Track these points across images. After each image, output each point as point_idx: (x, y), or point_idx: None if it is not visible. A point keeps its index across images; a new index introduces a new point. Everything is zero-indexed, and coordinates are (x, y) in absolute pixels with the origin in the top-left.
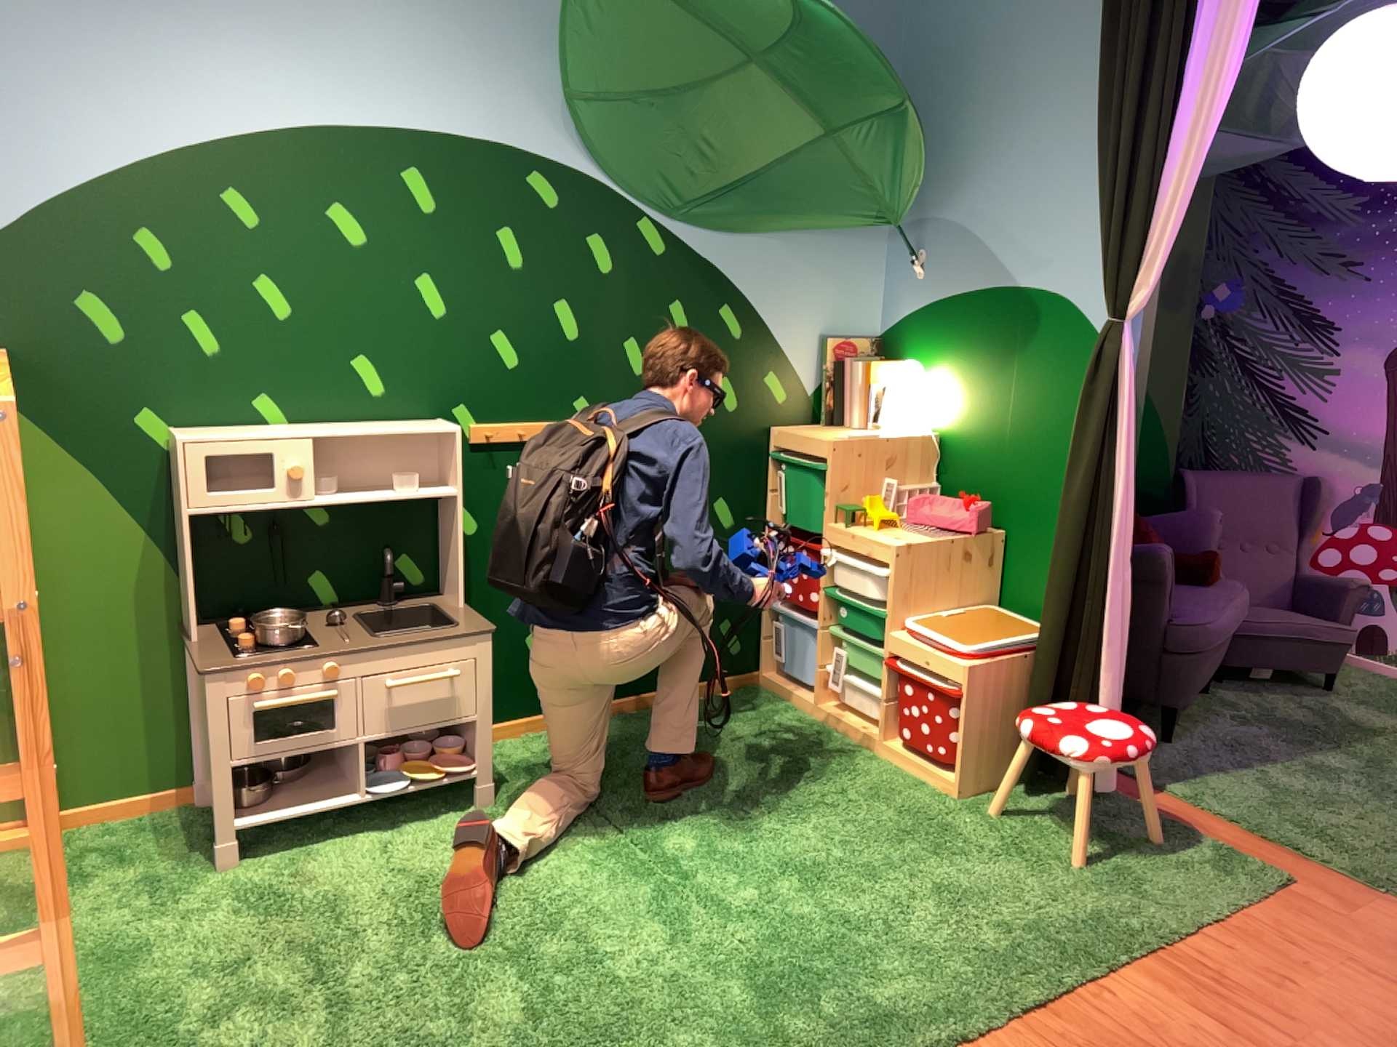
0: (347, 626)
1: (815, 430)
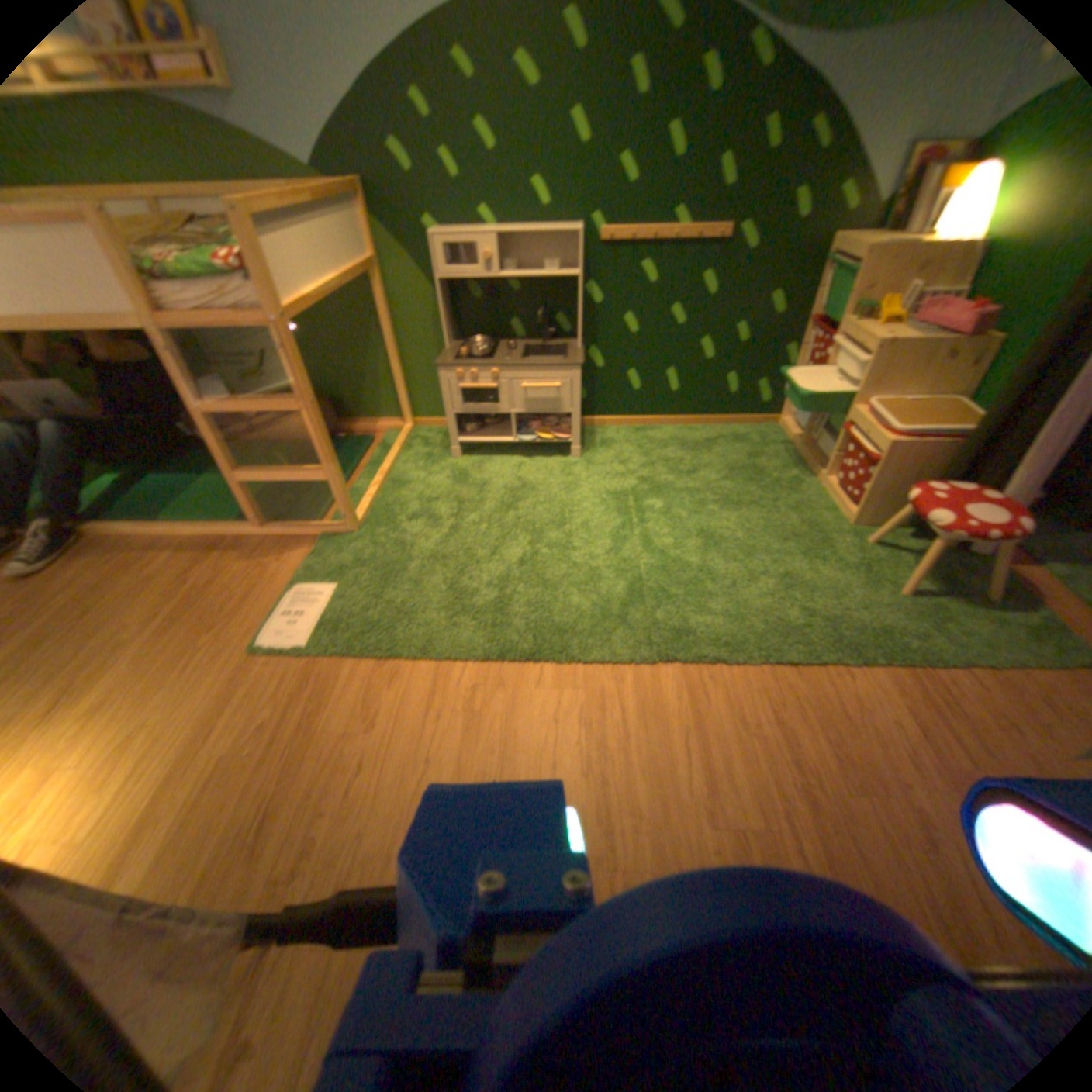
0: (509, 350)
1: (873, 234)
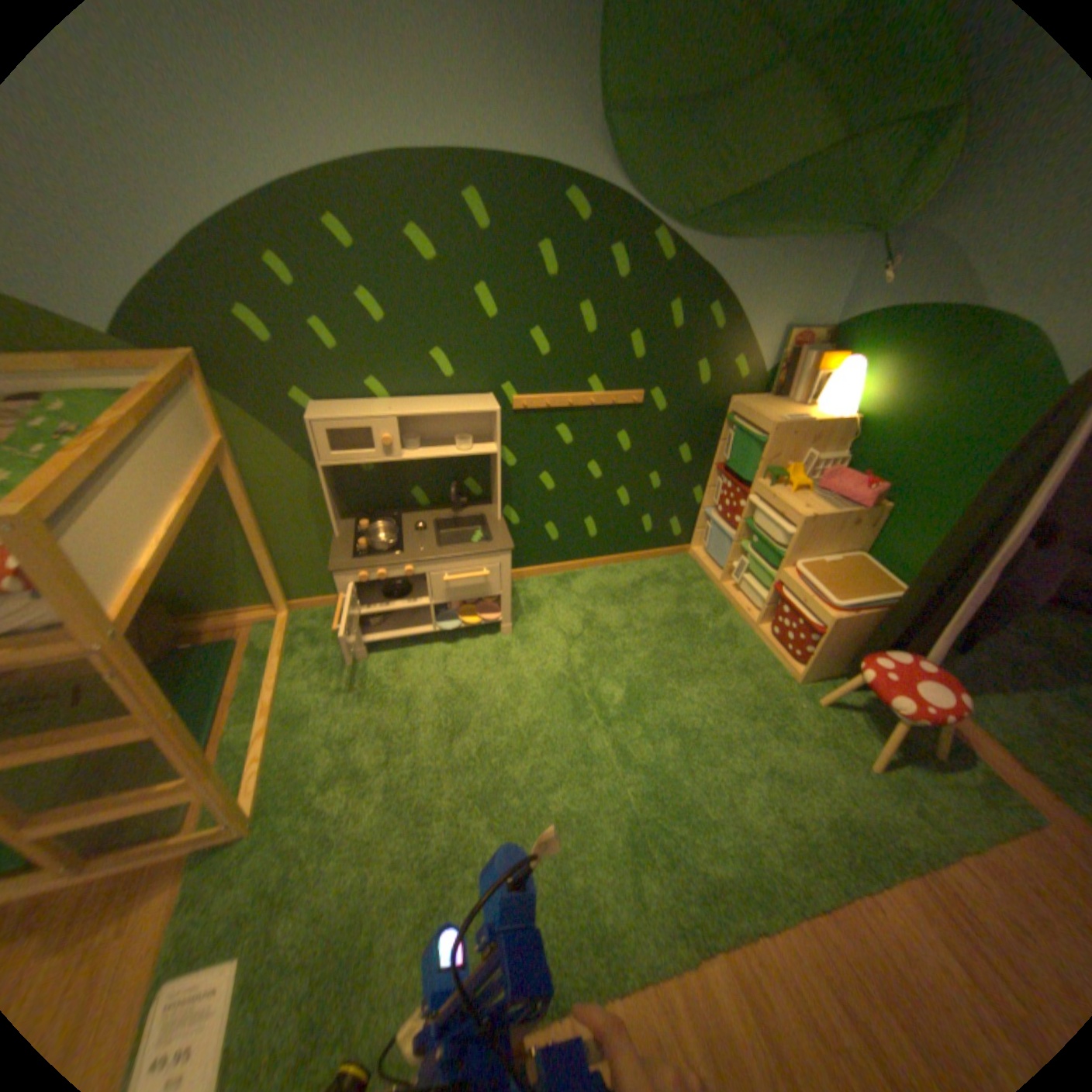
0: (422, 532)
1: (766, 401)
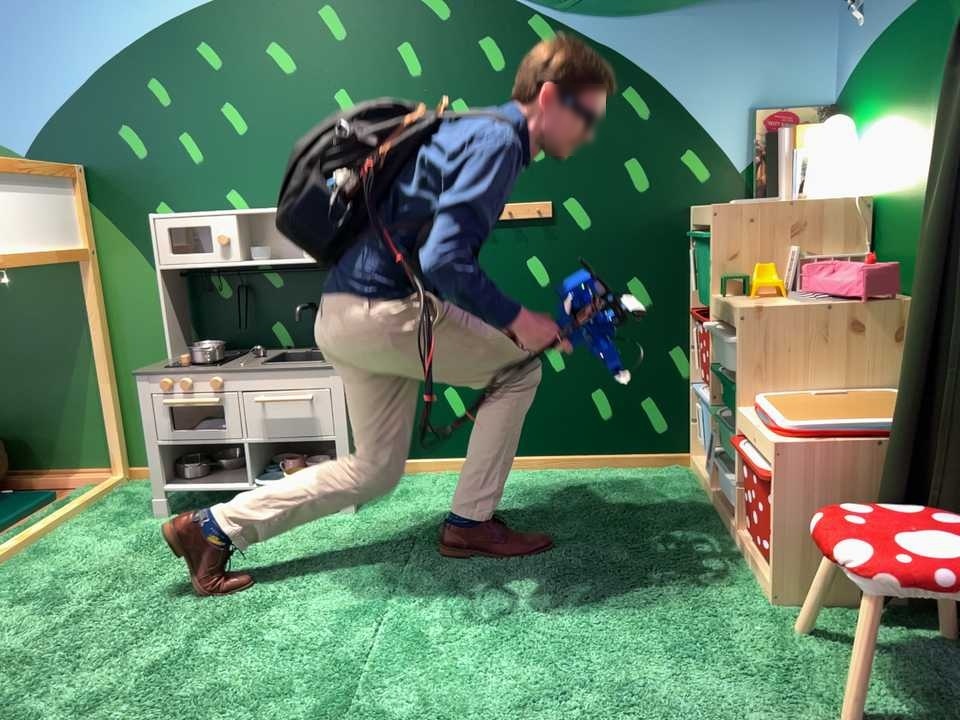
0: (253, 359)
1: (734, 204)
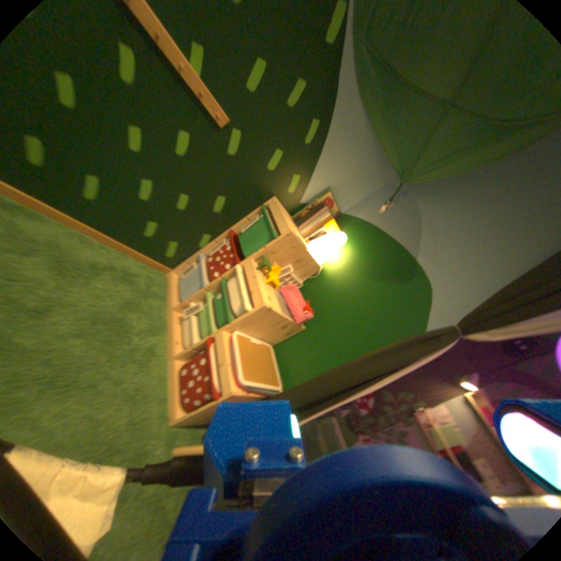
0: None
1: (288, 218)
